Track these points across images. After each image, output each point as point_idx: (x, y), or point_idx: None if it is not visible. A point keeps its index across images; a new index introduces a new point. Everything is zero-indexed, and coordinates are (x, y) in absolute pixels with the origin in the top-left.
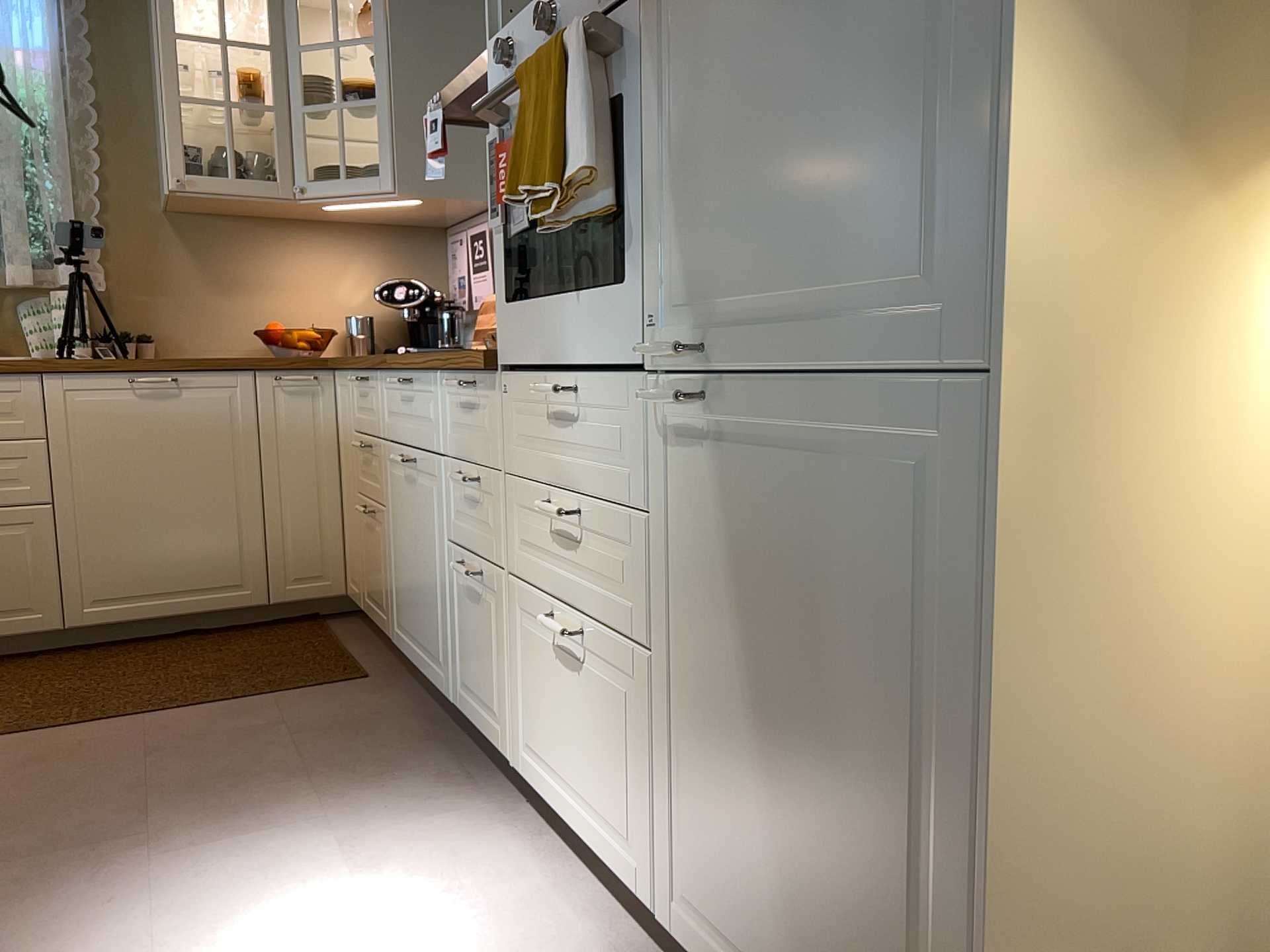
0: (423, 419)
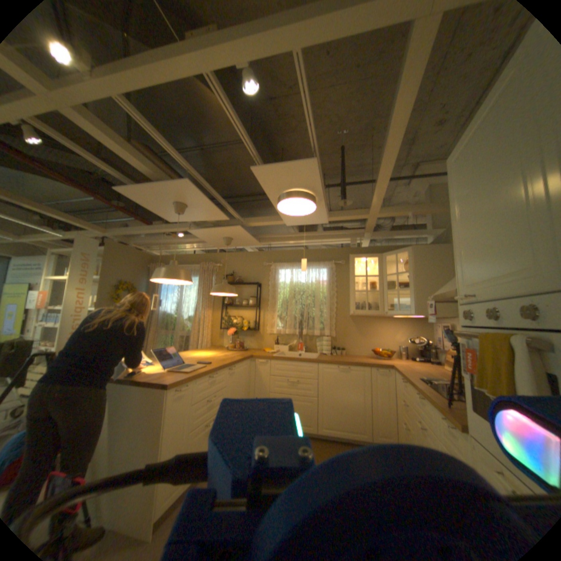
0: (429, 418)
